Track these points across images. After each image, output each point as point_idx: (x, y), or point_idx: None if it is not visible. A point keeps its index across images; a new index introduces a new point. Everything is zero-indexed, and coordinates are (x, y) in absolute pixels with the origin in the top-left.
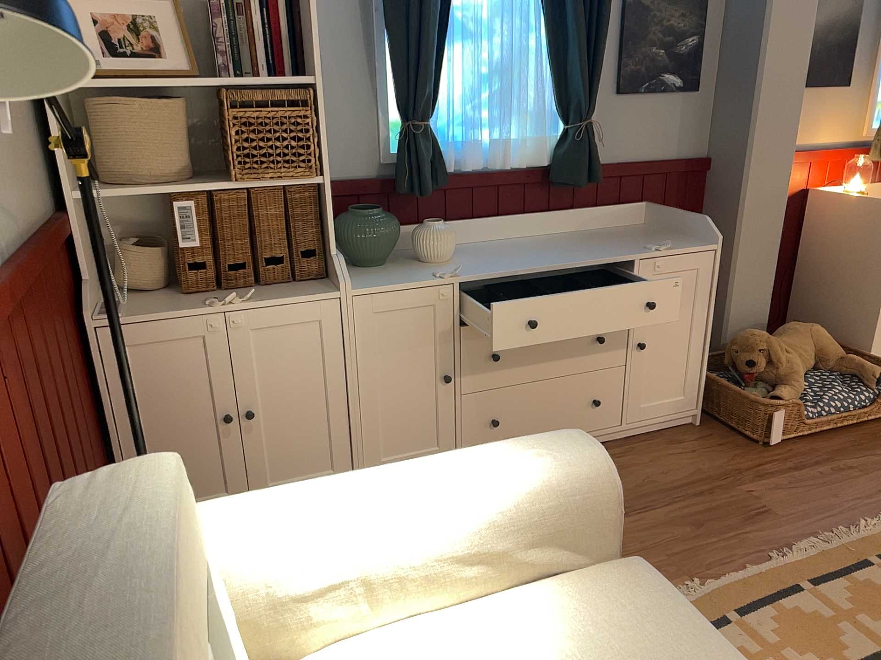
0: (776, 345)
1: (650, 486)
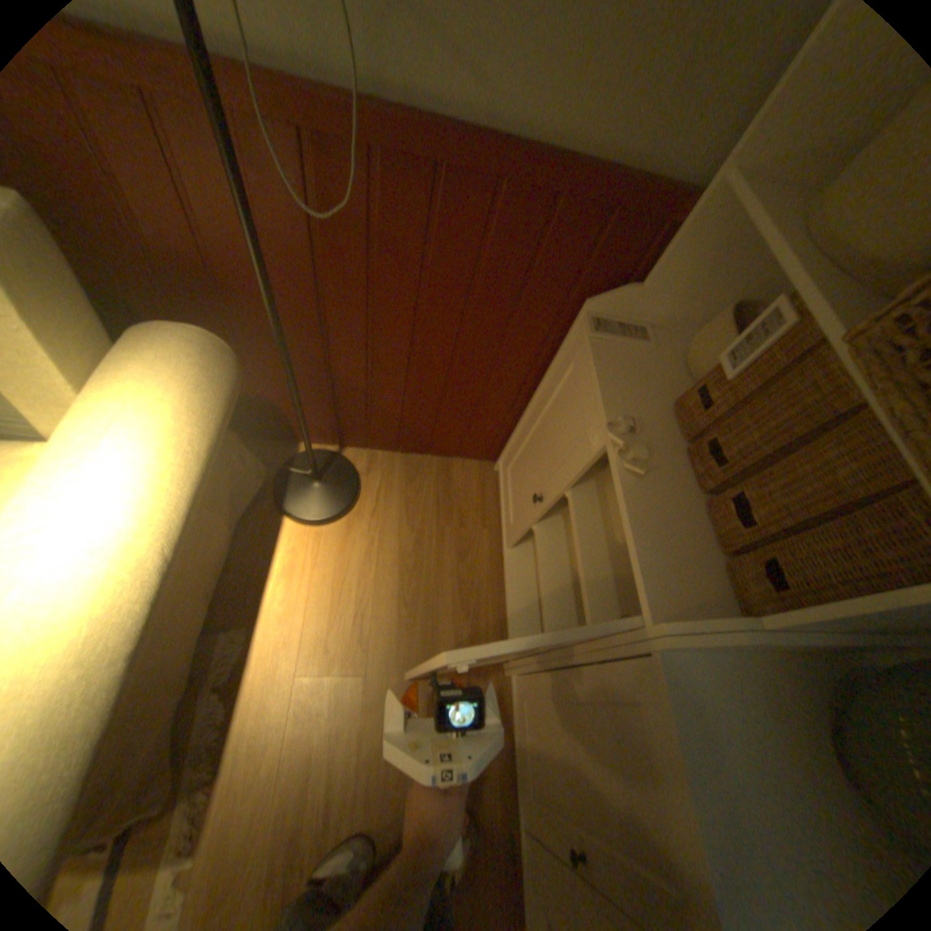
0: None
1: None
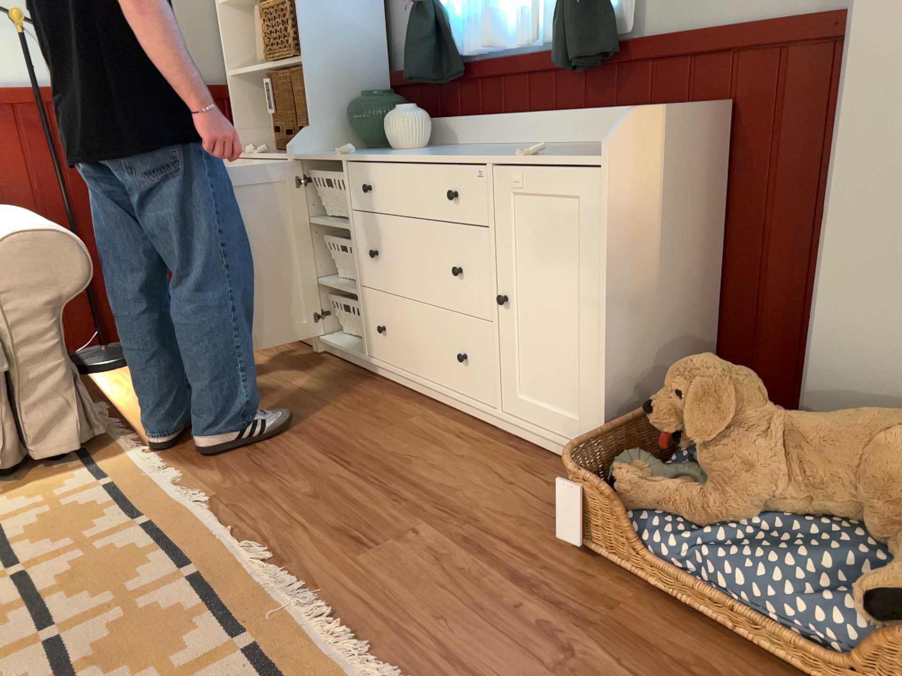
0: (722, 396)
1: (400, 461)
